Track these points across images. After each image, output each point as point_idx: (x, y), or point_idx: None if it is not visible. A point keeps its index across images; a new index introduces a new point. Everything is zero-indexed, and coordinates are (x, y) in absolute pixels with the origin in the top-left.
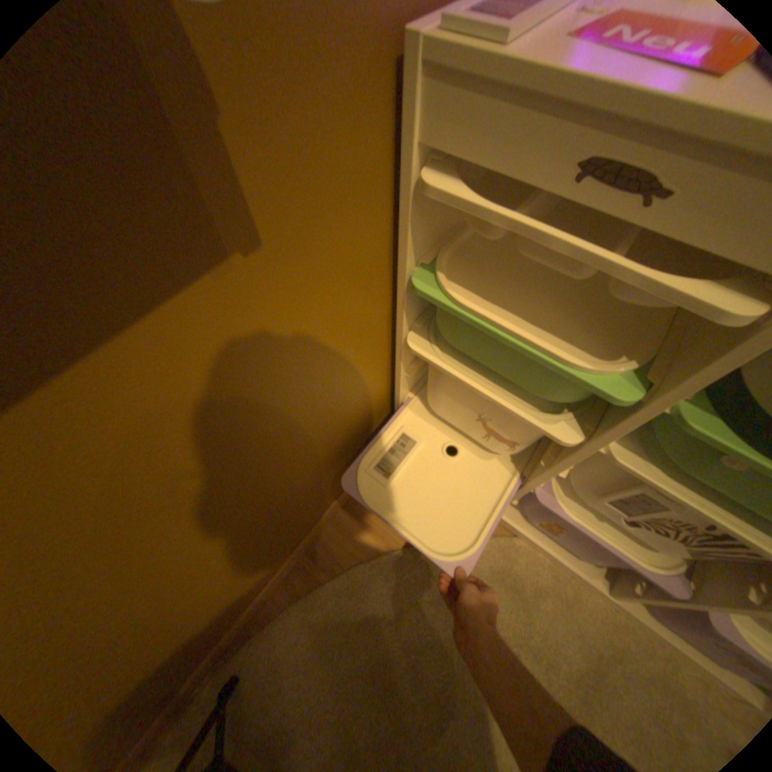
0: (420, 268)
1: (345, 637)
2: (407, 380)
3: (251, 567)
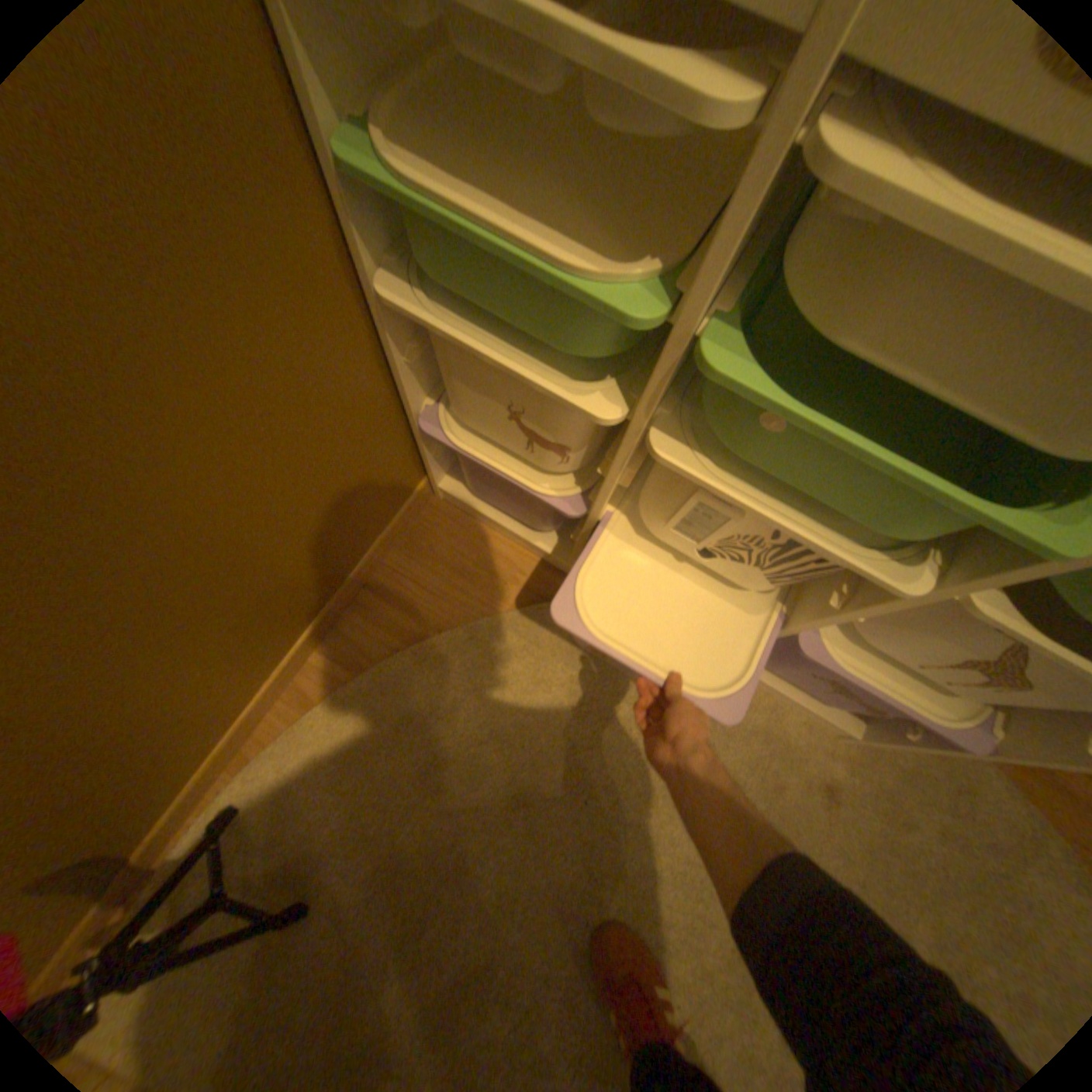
0: (348, 126)
1: (381, 742)
2: (413, 372)
3: (211, 663)
